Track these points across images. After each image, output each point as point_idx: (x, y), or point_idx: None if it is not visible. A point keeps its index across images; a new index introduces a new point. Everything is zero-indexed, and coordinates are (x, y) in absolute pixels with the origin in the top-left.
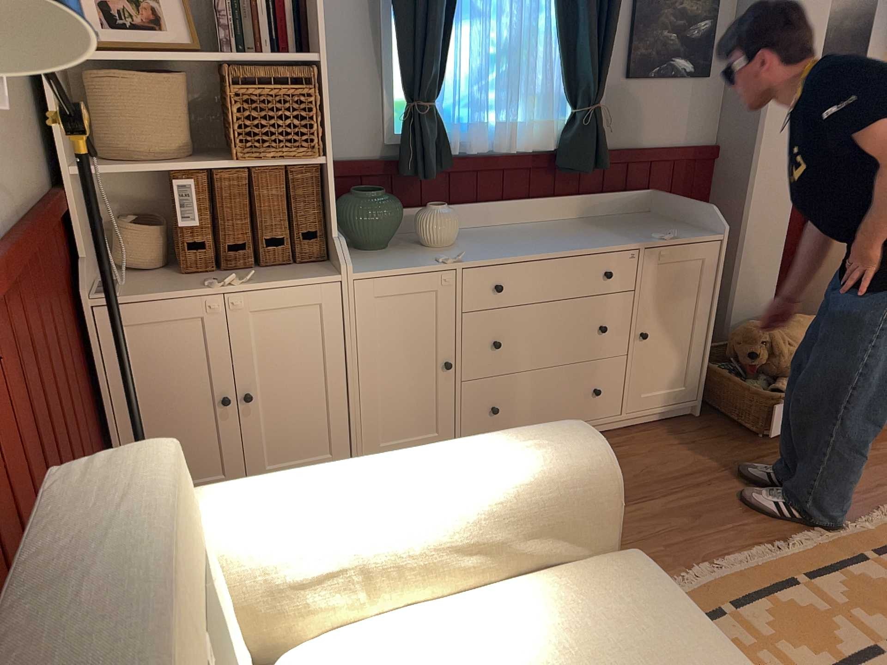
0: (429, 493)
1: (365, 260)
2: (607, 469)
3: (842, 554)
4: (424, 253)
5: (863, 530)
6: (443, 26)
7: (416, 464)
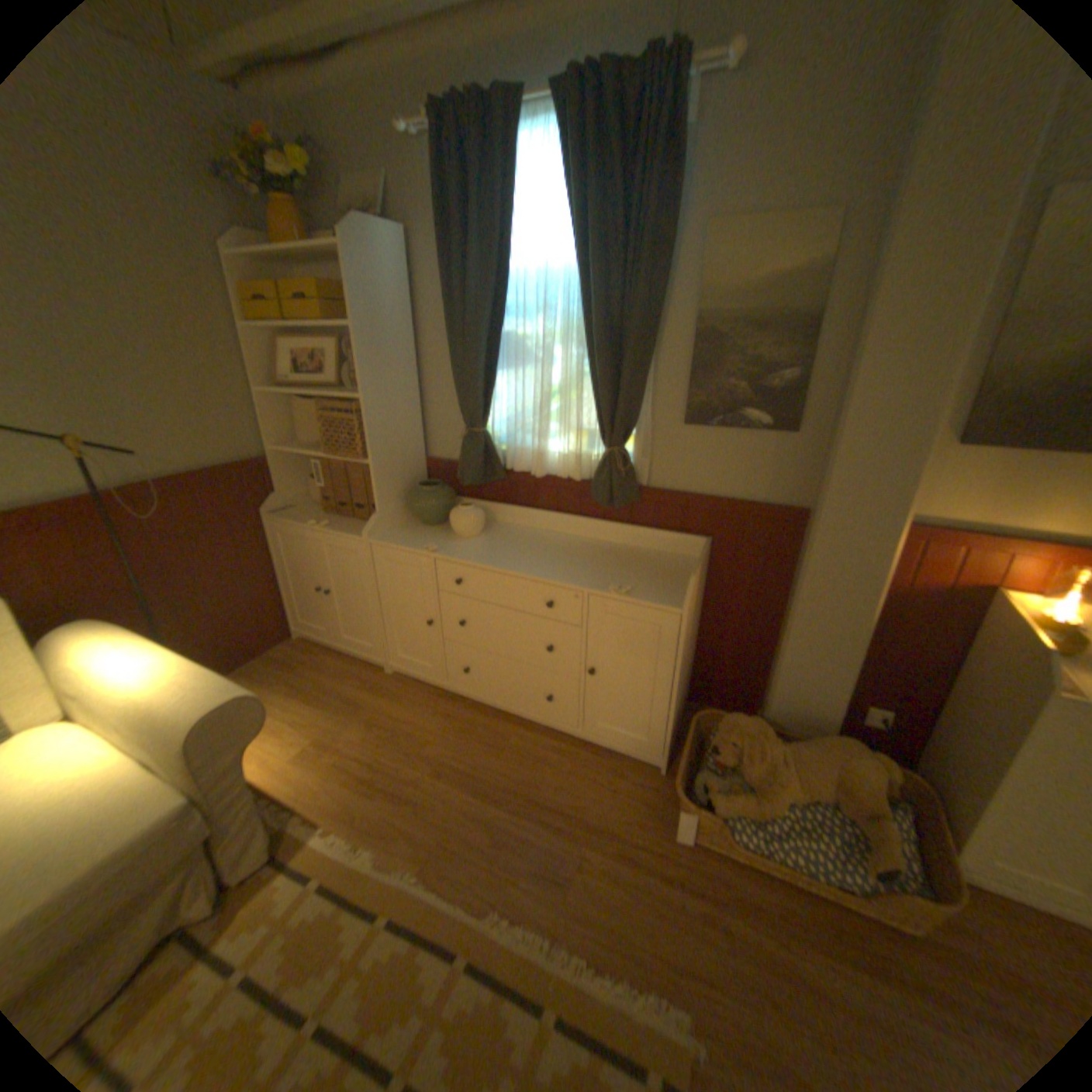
0: (119, 686)
1: (404, 532)
2: (190, 736)
3: (530, 988)
4: (441, 538)
5: (591, 995)
6: (479, 373)
7: (145, 667)
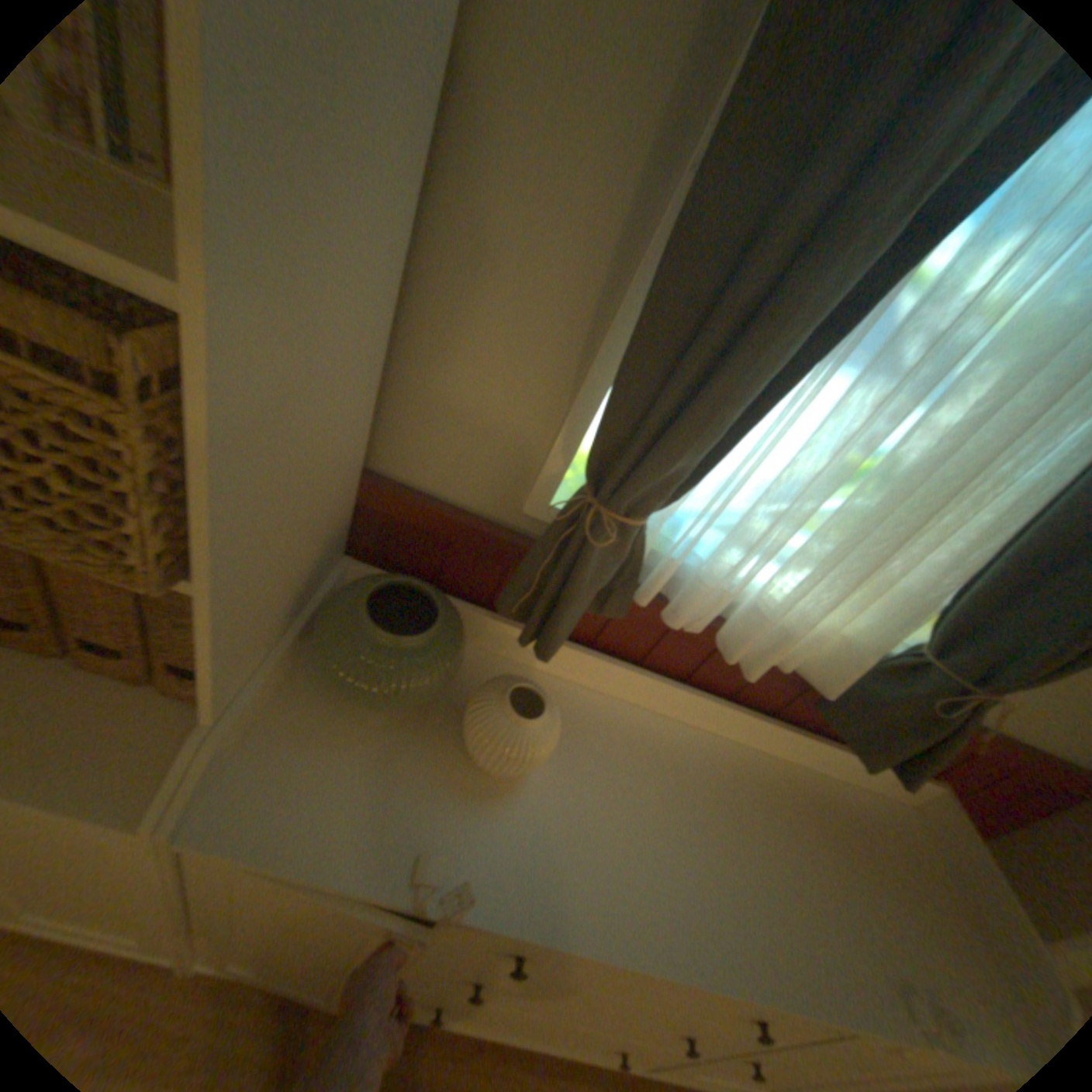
0: None
1: (310, 752)
2: None
3: None
4: (444, 786)
5: None
6: (794, 372)
7: None
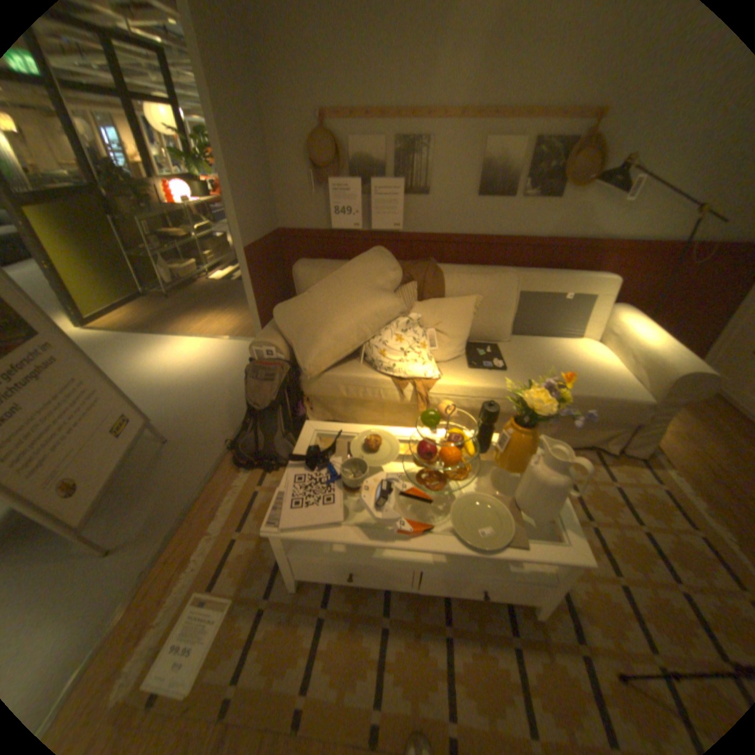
0: (647, 340)
1: None
2: (682, 378)
3: None
4: None
5: None
6: None
7: (662, 338)
